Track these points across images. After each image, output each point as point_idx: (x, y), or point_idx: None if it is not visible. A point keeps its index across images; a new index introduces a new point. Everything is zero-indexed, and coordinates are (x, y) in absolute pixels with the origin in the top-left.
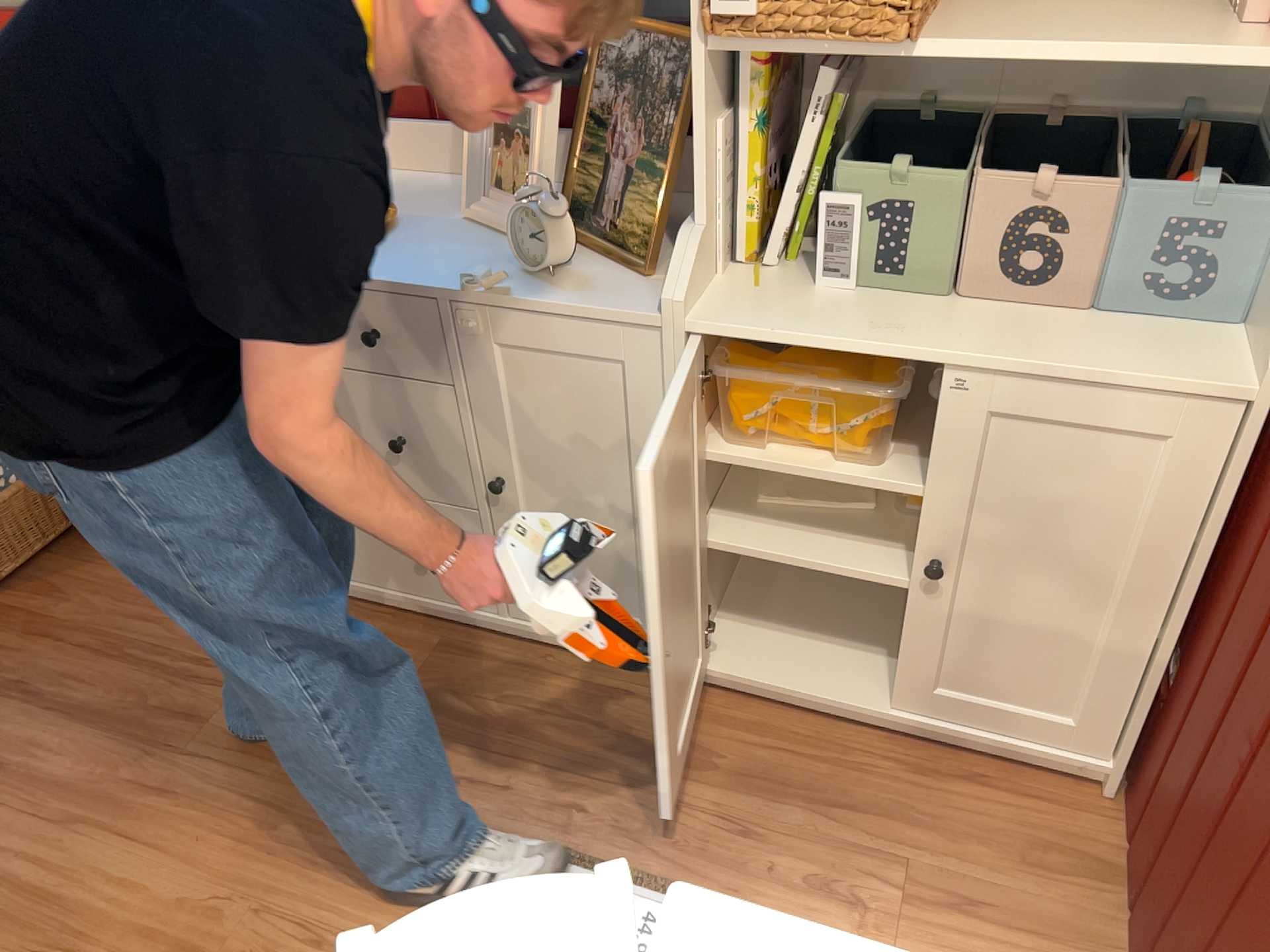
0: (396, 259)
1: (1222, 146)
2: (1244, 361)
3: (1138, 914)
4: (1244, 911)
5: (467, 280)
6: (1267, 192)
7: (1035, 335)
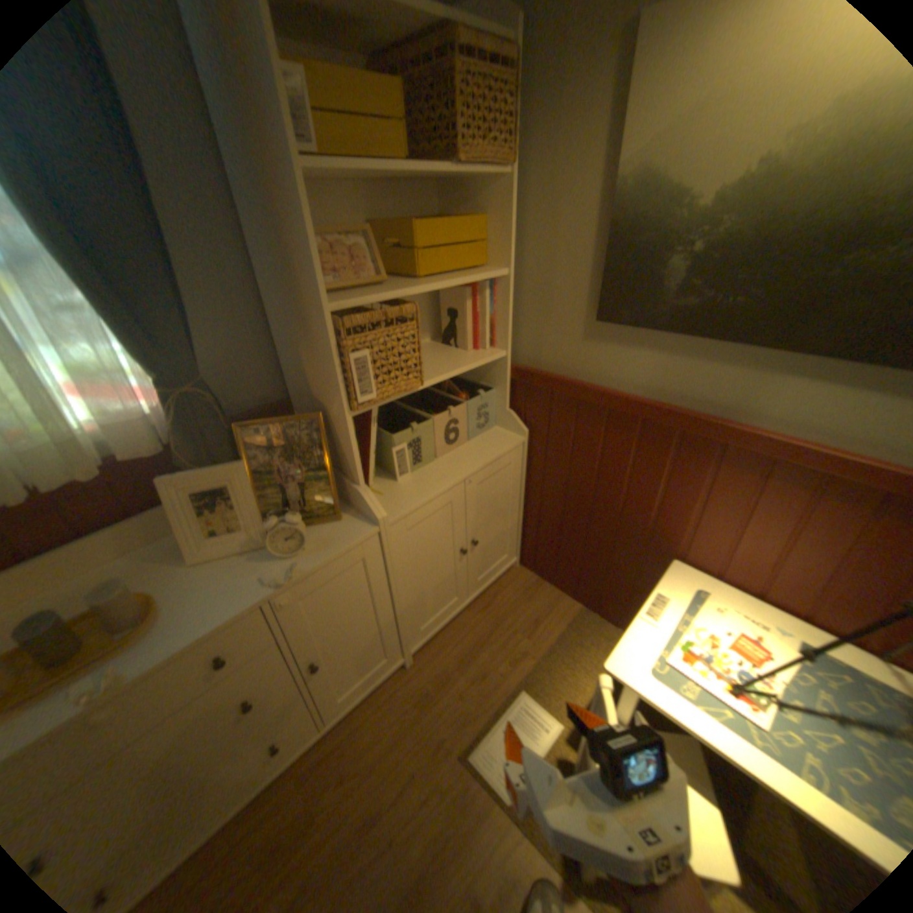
0: (189, 612)
1: (453, 381)
2: (513, 432)
3: (566, 582)
4: (624, 547)
5: (262, 584)
6: (489, 388)
7: (469, 454)
